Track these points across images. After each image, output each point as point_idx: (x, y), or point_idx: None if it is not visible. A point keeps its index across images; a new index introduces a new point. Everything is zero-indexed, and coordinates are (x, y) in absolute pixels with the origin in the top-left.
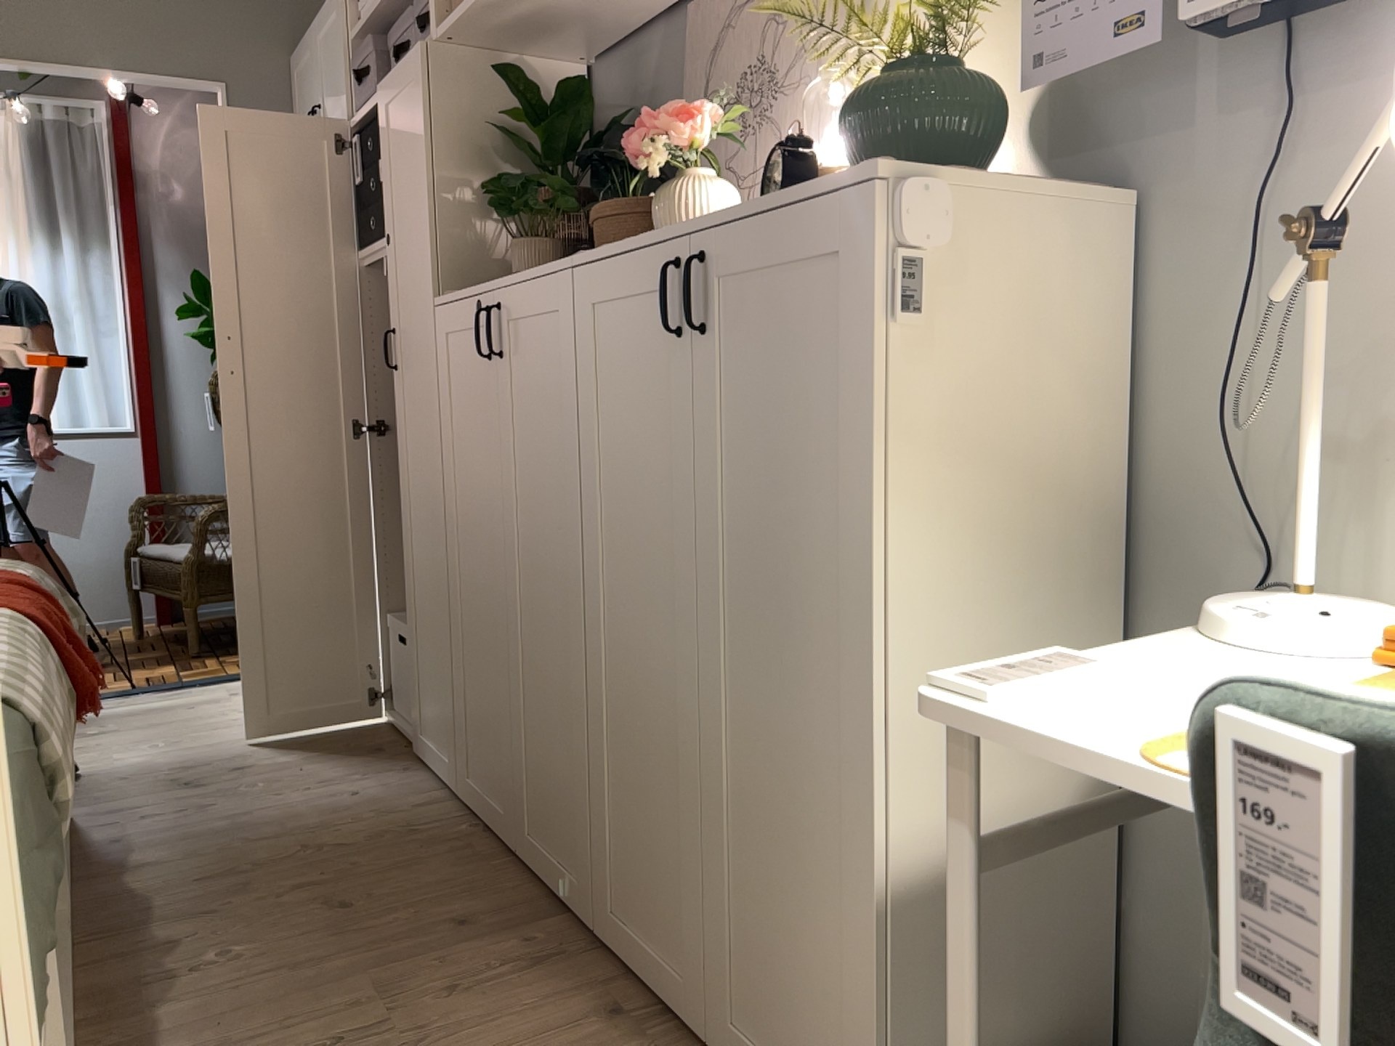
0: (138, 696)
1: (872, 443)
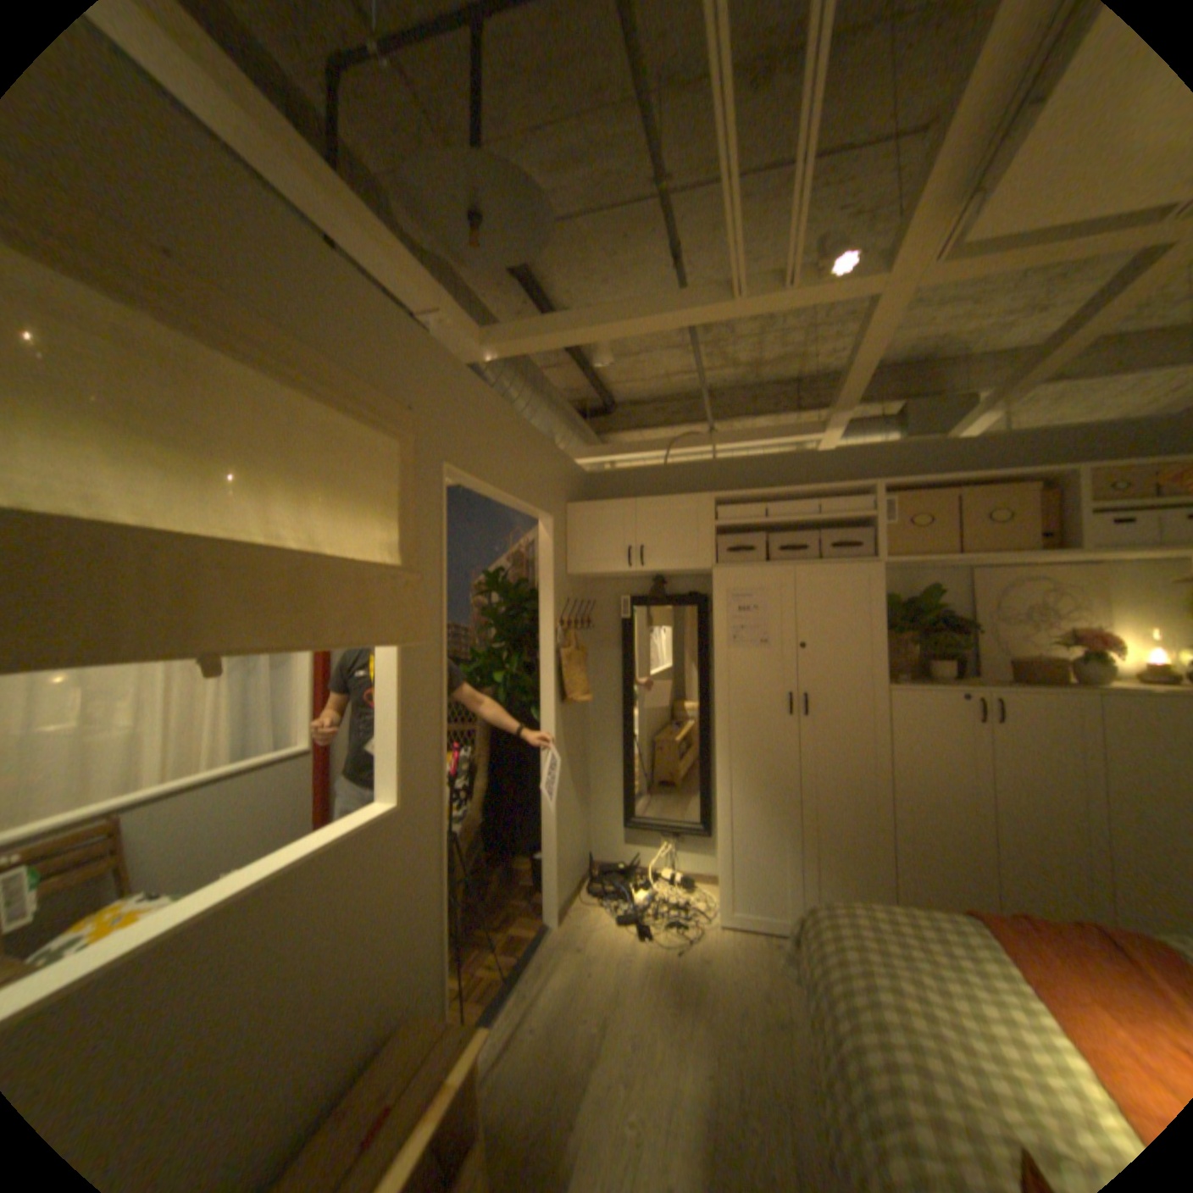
0: (517, 990)
1: None
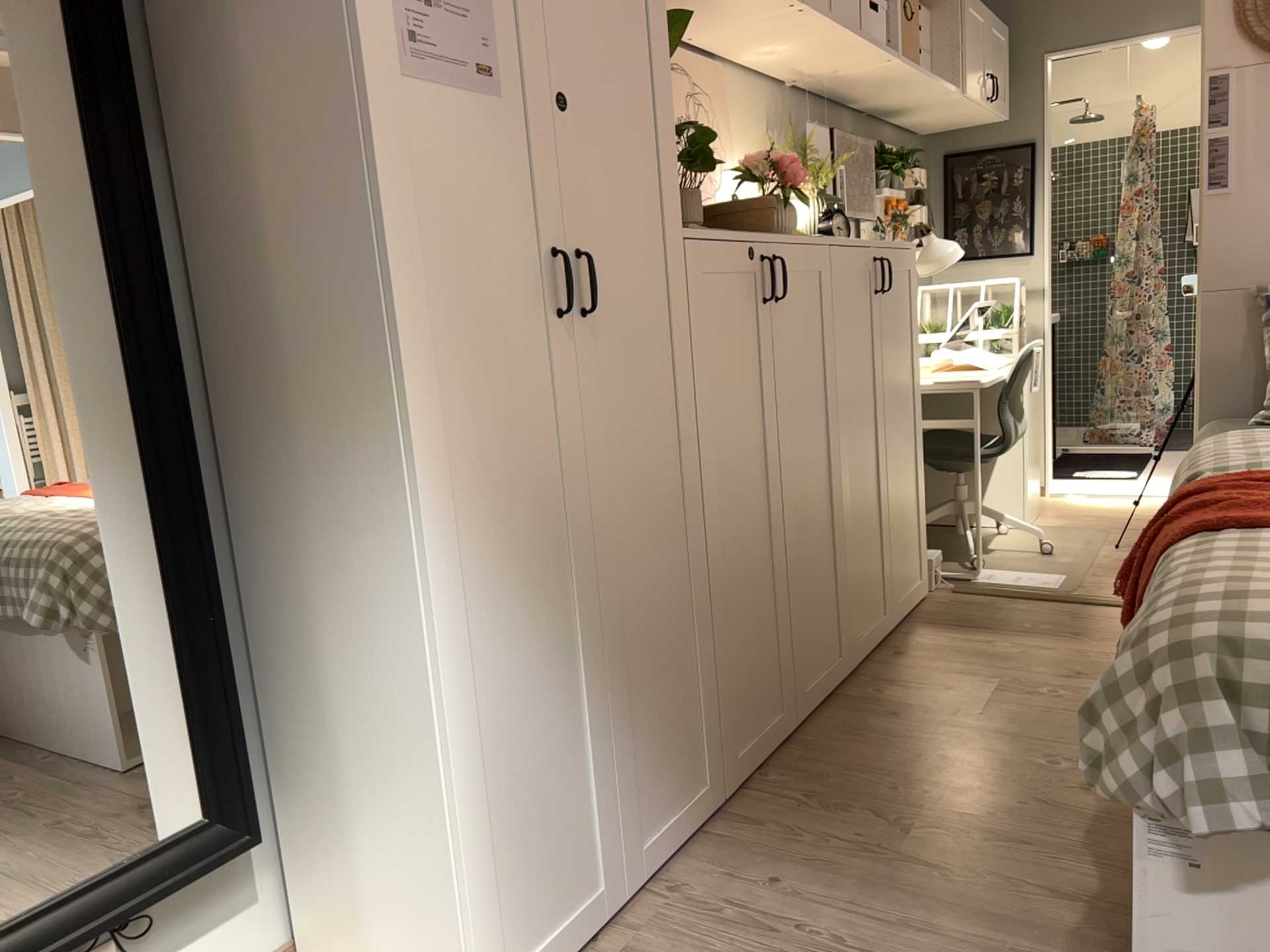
0: None
1: (913, 328)
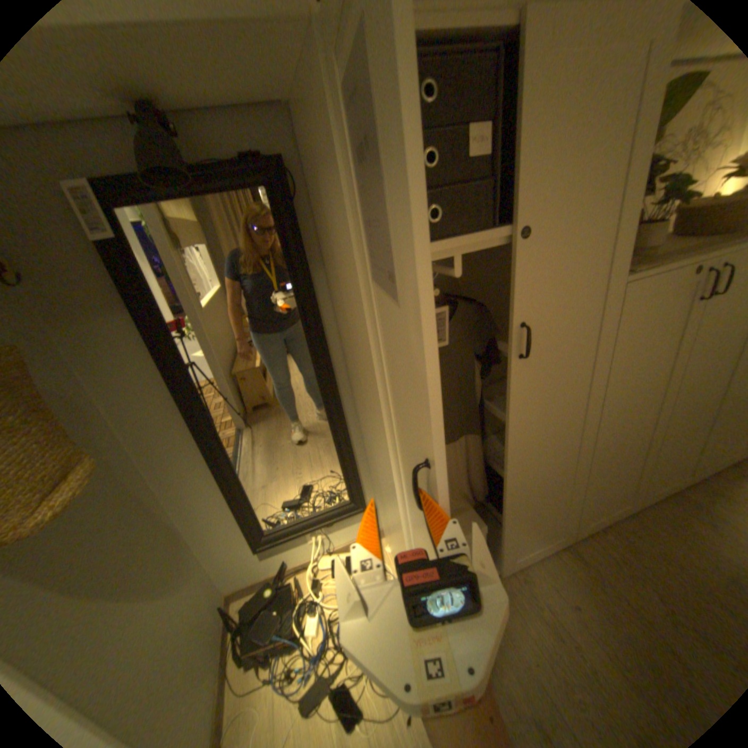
0: None
1: None
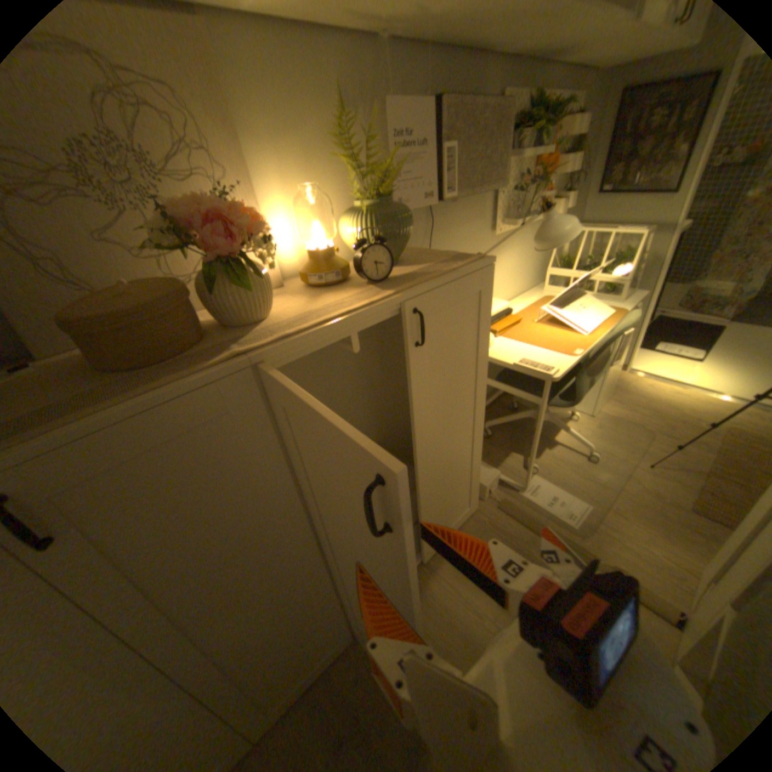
0: None
1: (487, 343)
